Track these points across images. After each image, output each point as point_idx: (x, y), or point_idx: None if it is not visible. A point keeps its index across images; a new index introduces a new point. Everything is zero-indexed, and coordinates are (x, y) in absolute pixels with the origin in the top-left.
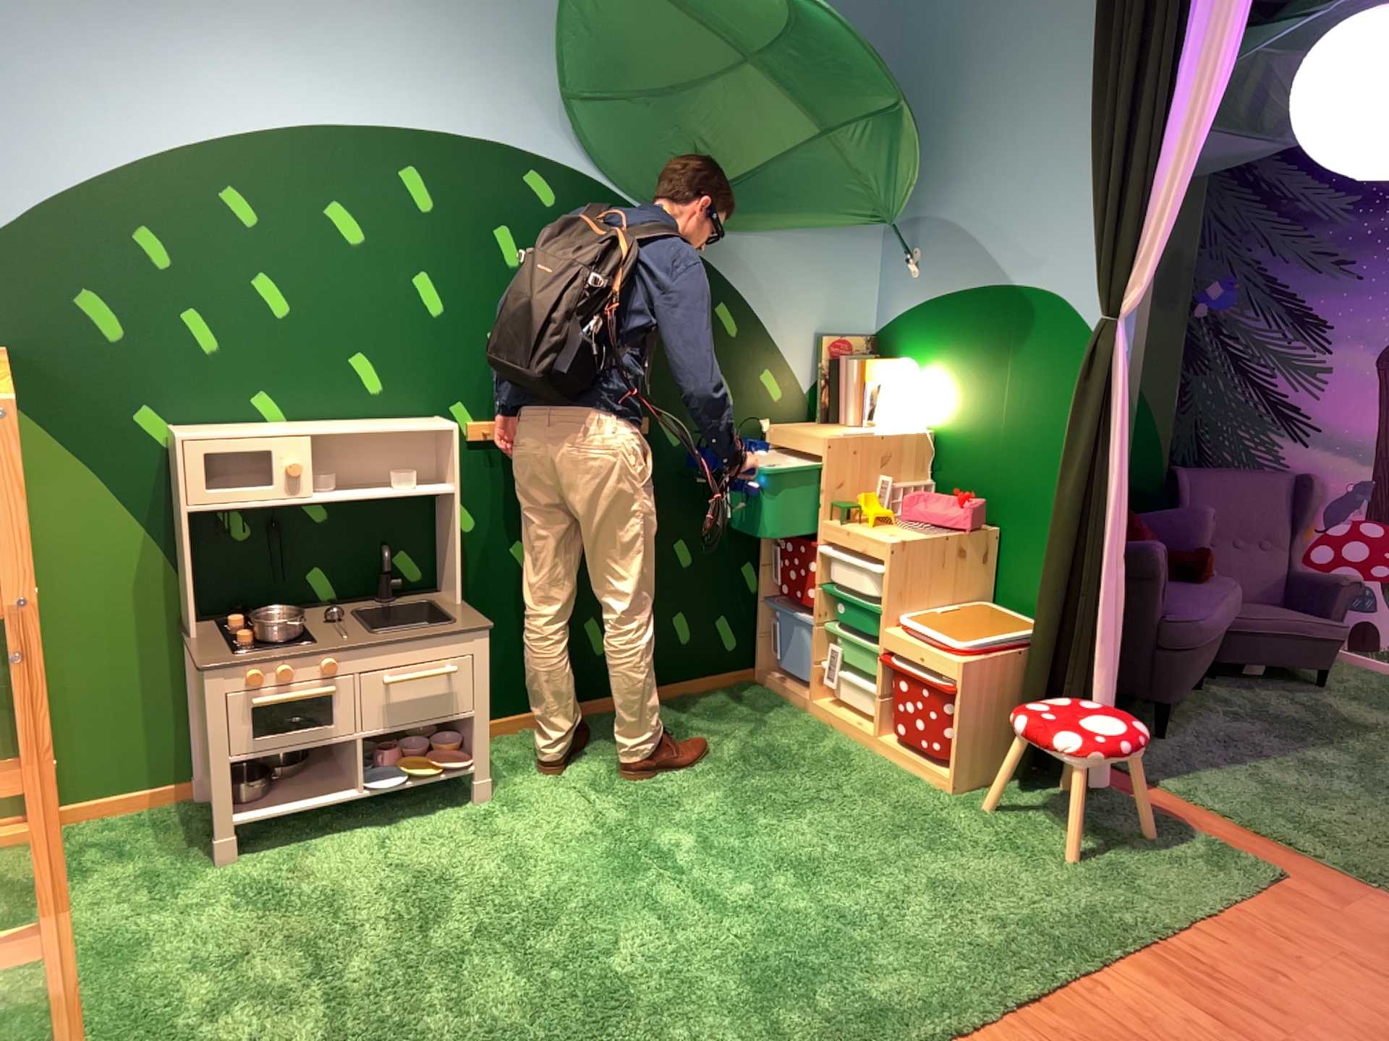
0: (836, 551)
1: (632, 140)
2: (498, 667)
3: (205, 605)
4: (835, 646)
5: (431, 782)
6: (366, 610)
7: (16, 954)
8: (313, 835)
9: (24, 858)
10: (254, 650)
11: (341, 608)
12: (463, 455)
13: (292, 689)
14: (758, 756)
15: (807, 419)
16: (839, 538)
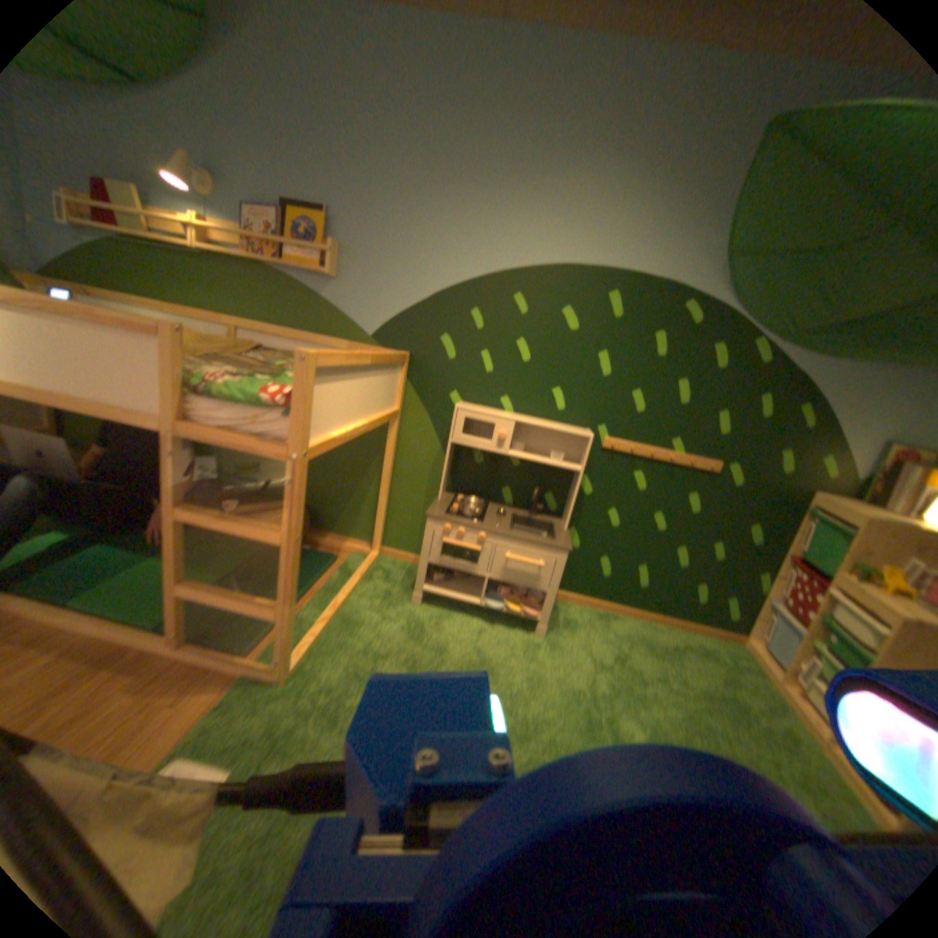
0: (842, 596)
1: (771, 275)
2: (578, 566)
3: (449, 483)
4: (815, 657)
5: (511, 612)
6: (513, 512)
7: (257, 611)
8: (449, 609)
9: (351, 559)
10: (447, 512)
11: (504, 506)
12: (592, 450)
13: (455, 538)
14: (719, 701)
15: (853, 495)
16: (849, 588)
